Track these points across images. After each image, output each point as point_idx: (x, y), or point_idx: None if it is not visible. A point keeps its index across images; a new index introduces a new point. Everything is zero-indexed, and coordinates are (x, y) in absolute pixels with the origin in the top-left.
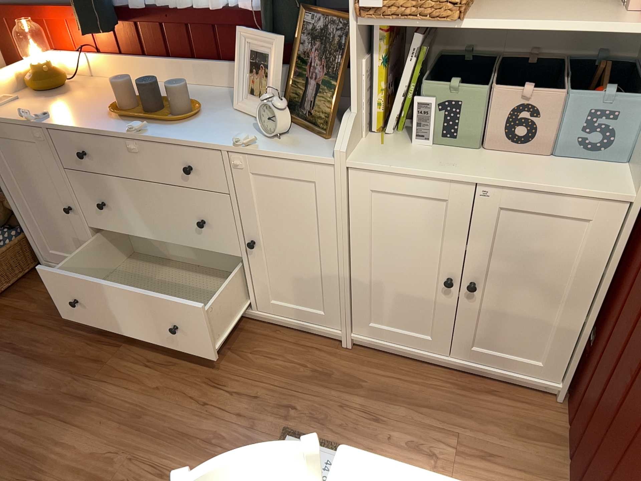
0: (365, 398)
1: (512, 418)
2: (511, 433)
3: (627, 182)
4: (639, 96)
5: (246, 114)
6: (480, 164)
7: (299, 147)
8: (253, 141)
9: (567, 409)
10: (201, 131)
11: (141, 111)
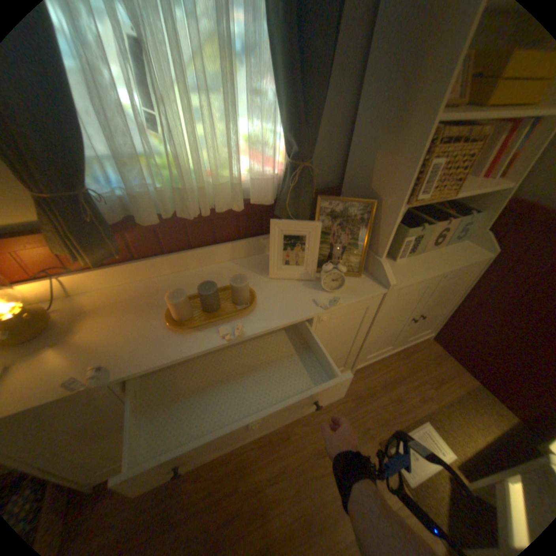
0: (387, 396)
1: (431, 360)
2: (438, 366)
3: (485, 248)
4: (479, 210)
5: (281, 278)
6: (435, 261)
7: (355, 289)
8: (340, 300)
9: (443, 342)
10: (274, 306)
11: (196, 313)
